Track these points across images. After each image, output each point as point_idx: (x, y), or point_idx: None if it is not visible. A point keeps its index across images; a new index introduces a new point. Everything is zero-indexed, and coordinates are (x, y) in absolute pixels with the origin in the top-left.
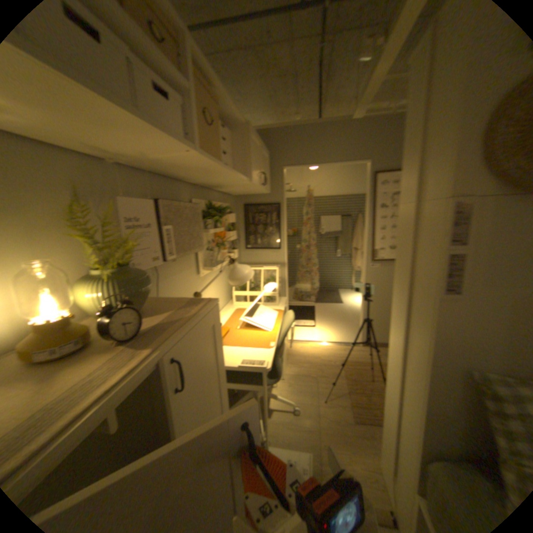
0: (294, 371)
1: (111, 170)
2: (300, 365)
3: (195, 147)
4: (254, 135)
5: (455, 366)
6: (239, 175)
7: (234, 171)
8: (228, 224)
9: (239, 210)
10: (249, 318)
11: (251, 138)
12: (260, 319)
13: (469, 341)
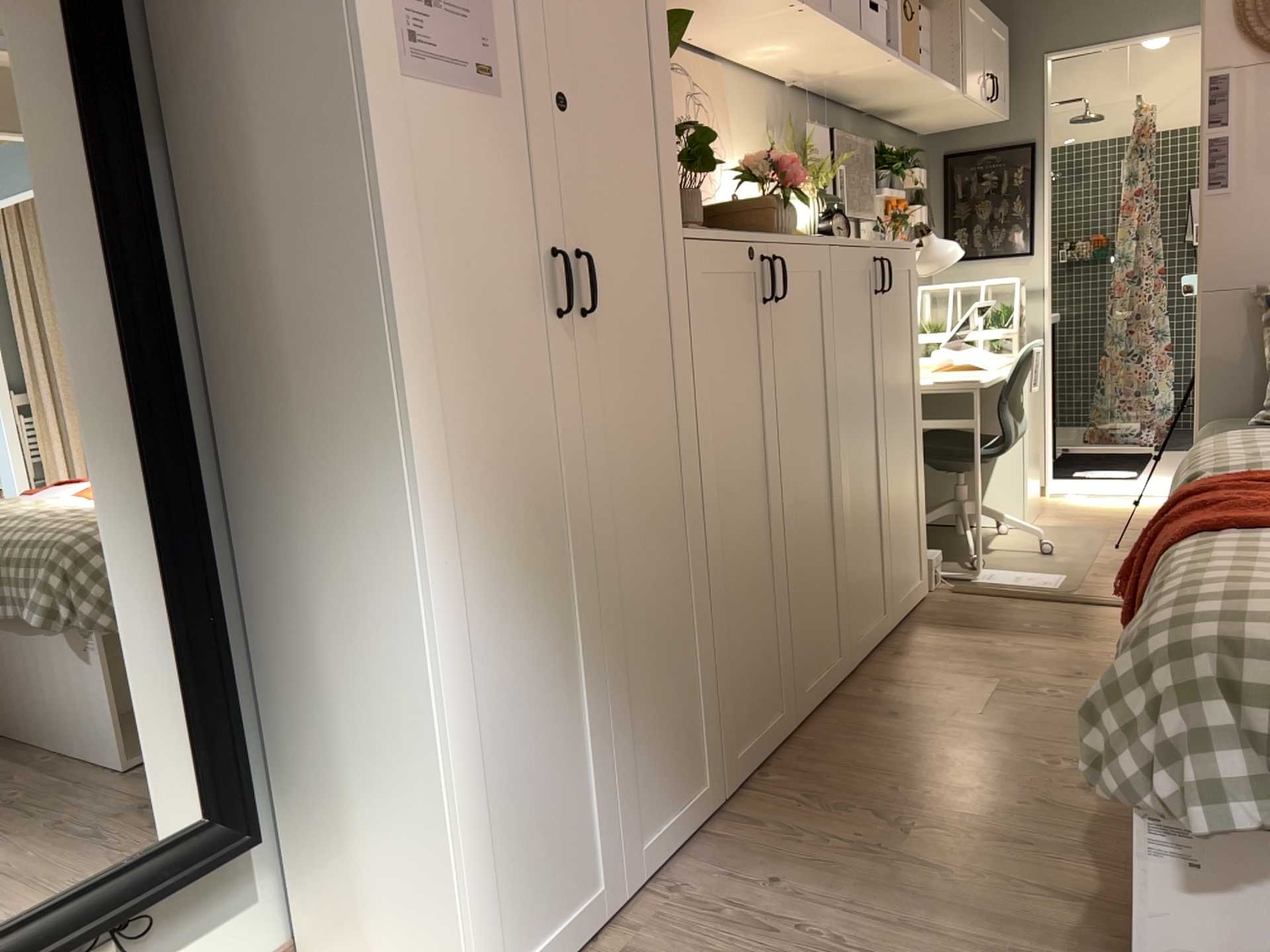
0: (1053, 520)
1: (790, 96)
2: (1070, 516)
3: (893, 56)
4: (968, 10)
5: (1228, 287)
6: (940, 84)
7: (932, 79)
8: (905, 195)
9: (928, 170)
10: (949, 350)
11: (963, 18)
12: (971, 355)
13: (1242, 250)
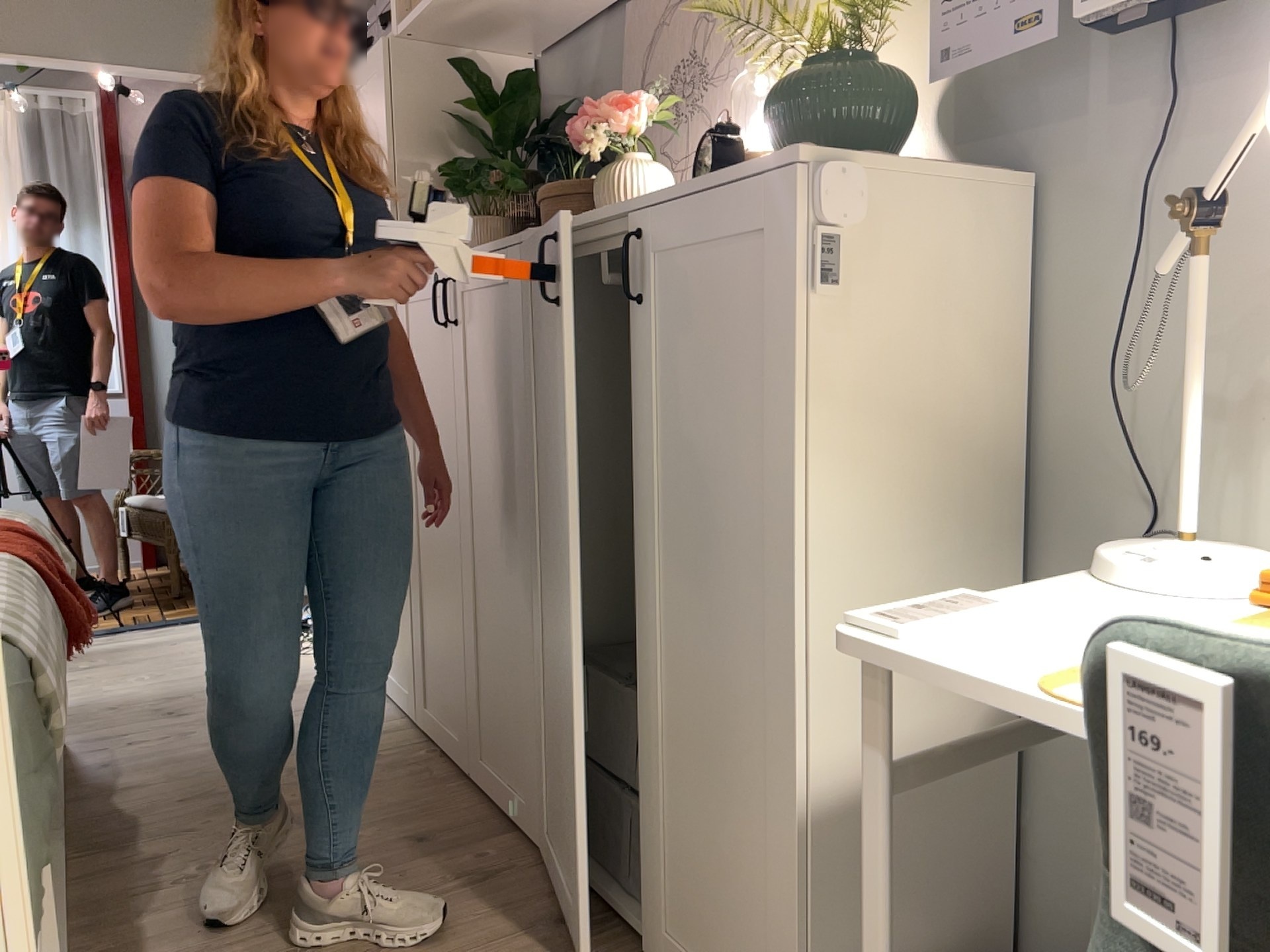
0: None
1: None
2: None
3: None
4: None
5: None
6: None
7: None
8: None
9: None
10: None
11: None
12: None
13: None
